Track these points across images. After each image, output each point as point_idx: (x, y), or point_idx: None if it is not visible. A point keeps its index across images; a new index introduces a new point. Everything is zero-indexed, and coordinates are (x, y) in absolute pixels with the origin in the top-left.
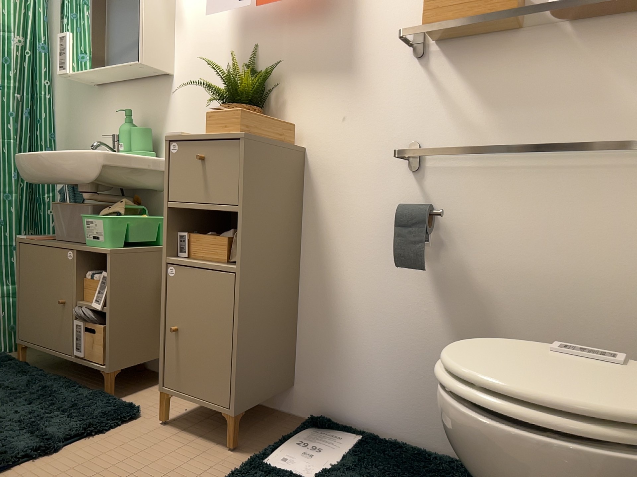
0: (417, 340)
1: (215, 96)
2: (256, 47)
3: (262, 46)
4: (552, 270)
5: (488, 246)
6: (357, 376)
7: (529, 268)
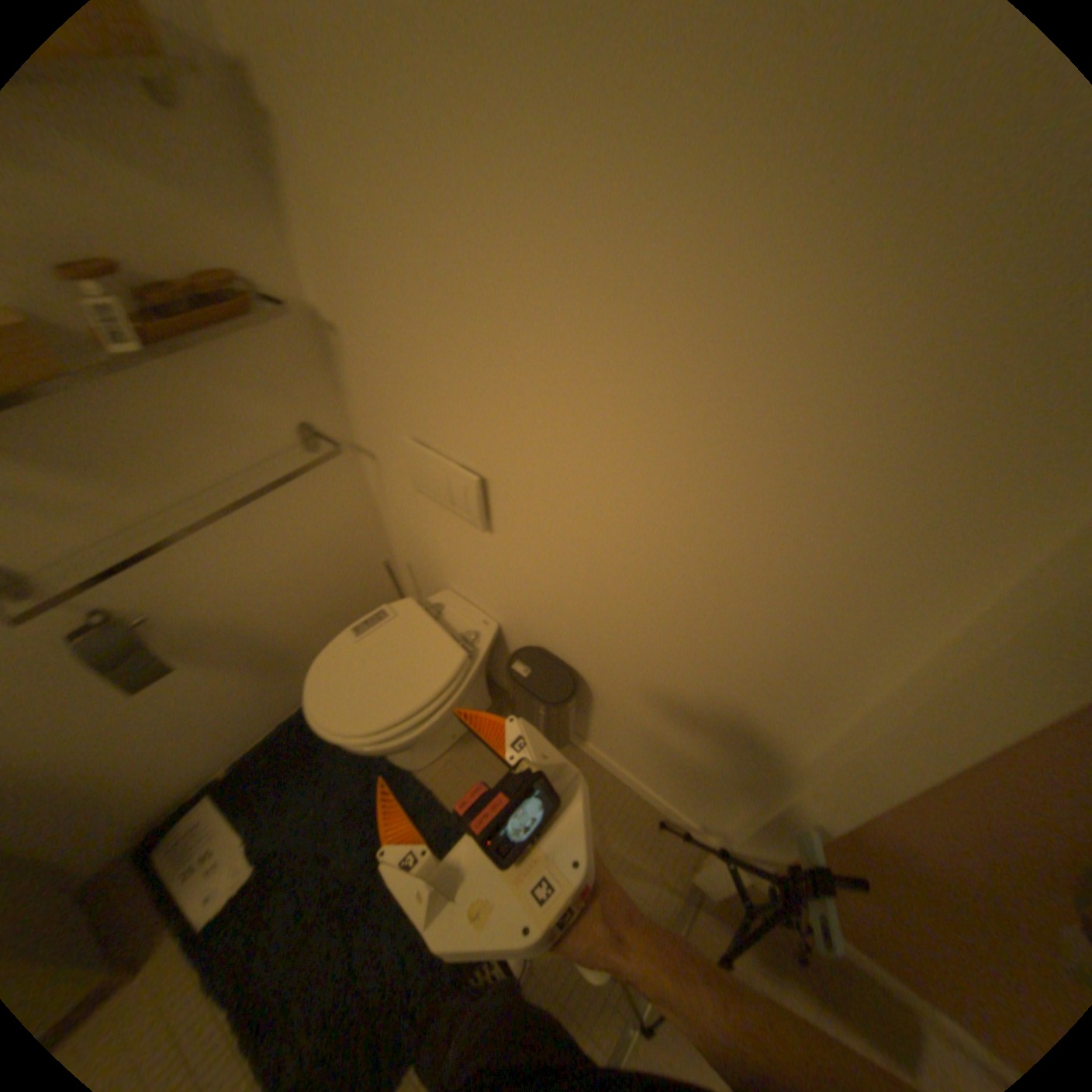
0: (184, 707)
1: None
2: None
3: None
4: (266, 570)
5: (196, 596)
6: (142, 784)
7: (247, 582)
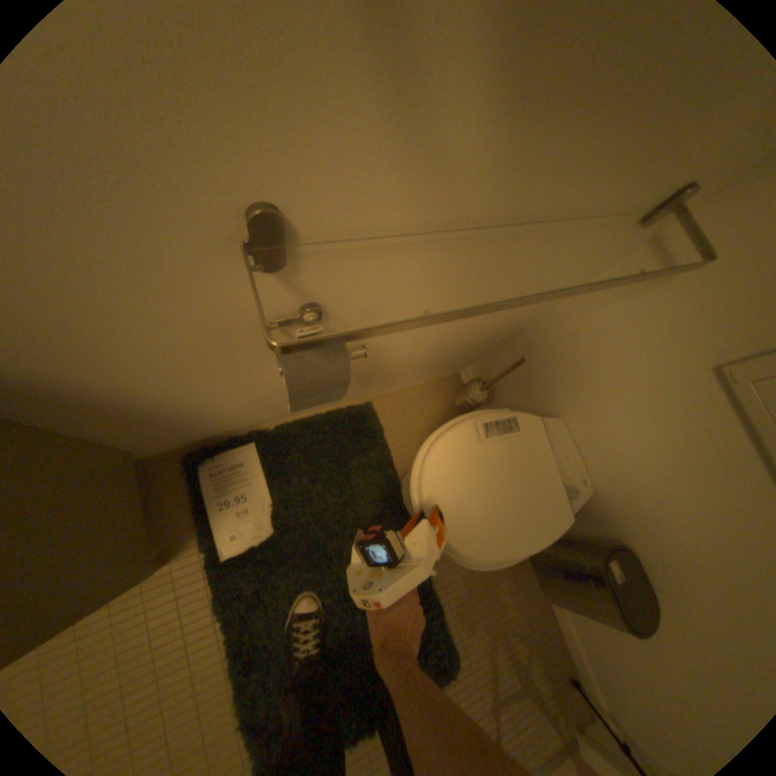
0: None
1: None
2: None
3: None
4: None
5: (396, 316)
6: (223, 420)
7: None
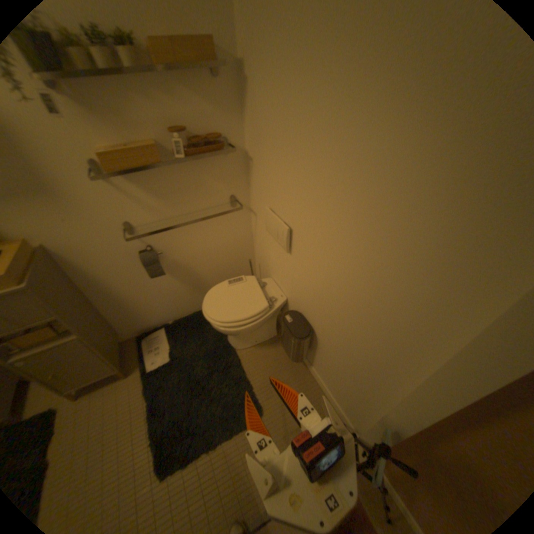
0: (166, 291)
1: None
2: None
3: None
4: (206, 249)
5: (180, 251)
6: (147, 314)
7: (198, 252)
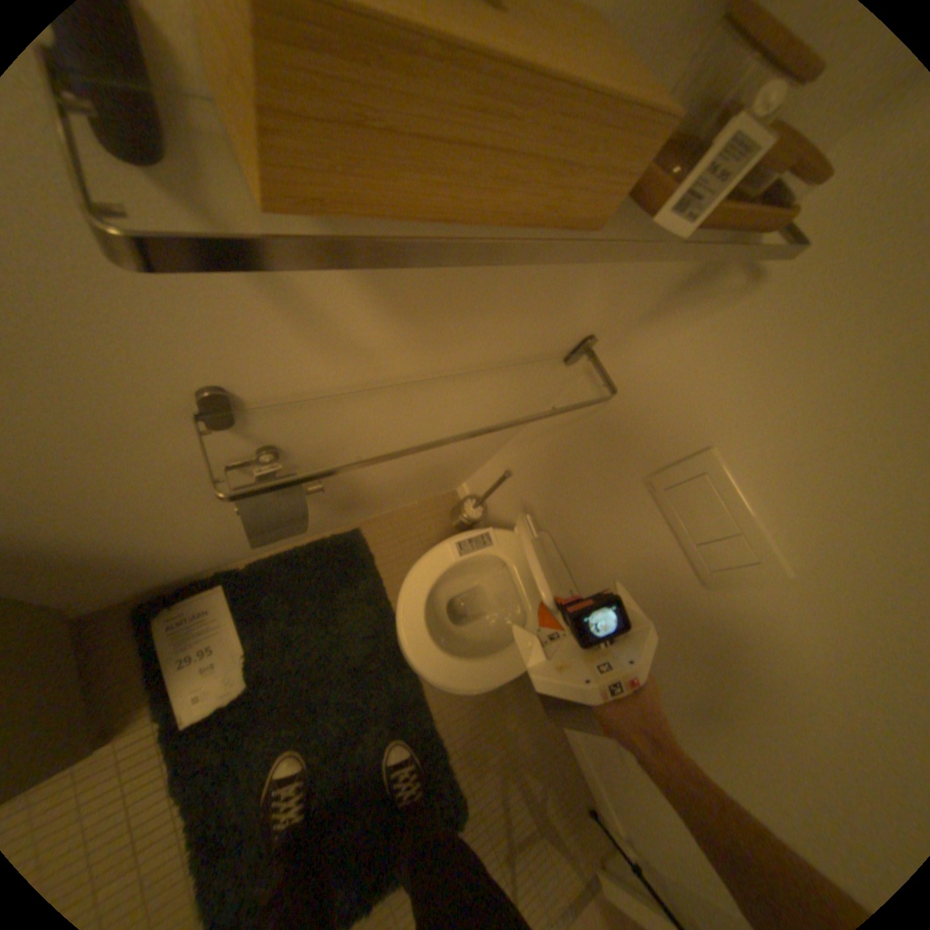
0: None
1: None
2: None
3: None
4: (426, 441)
5: (361, 448)
6: (183, 563)
7: (404, 446)
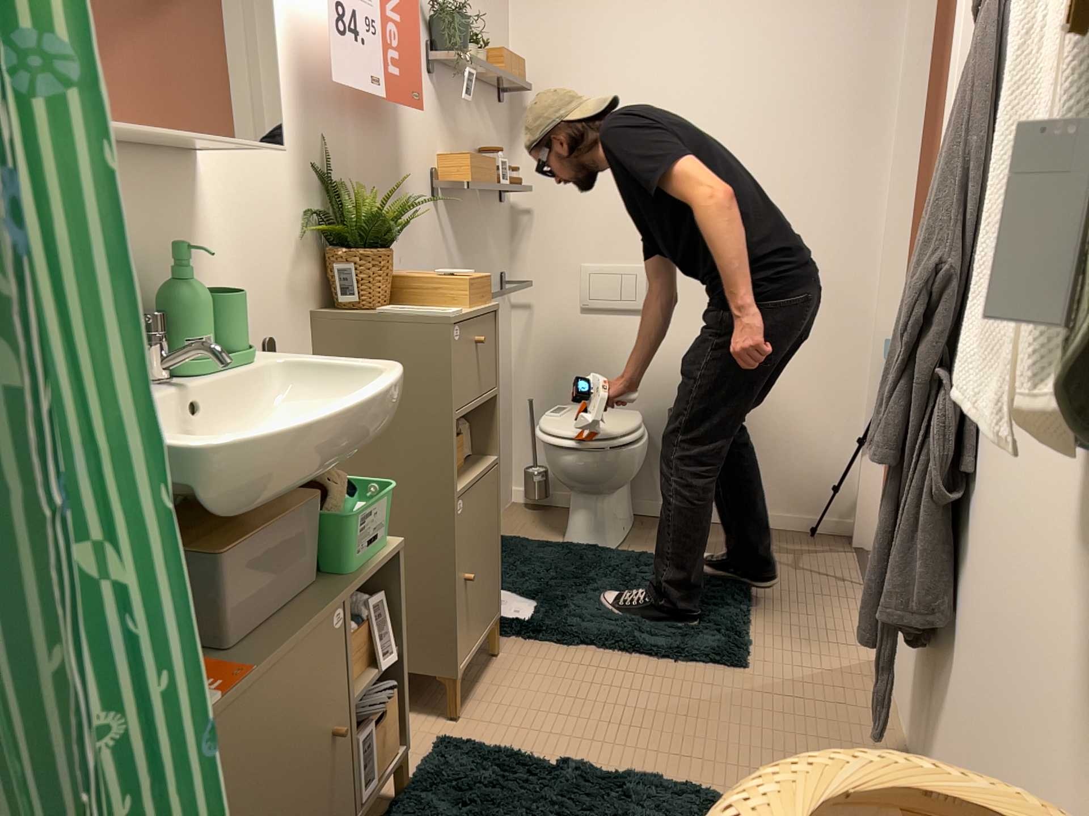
0: None
1: (304, 223)
2: (328, 146)
3: (334, 148)
4: None
5: None
6: None
7: None
